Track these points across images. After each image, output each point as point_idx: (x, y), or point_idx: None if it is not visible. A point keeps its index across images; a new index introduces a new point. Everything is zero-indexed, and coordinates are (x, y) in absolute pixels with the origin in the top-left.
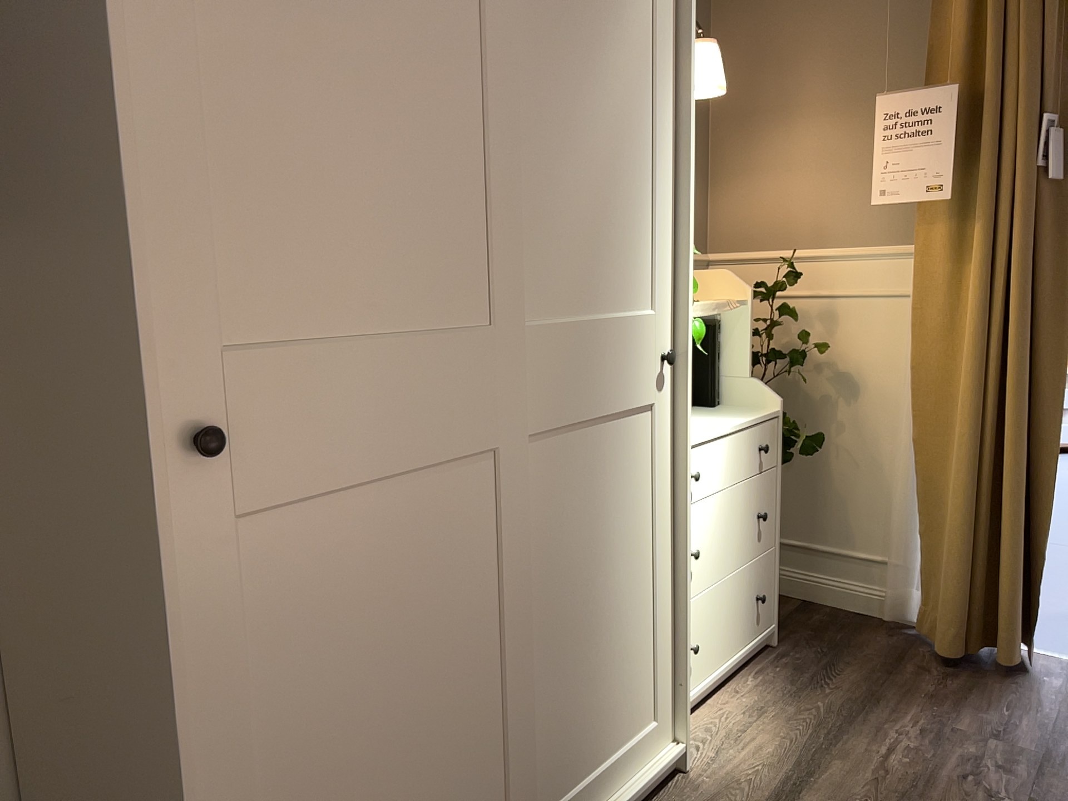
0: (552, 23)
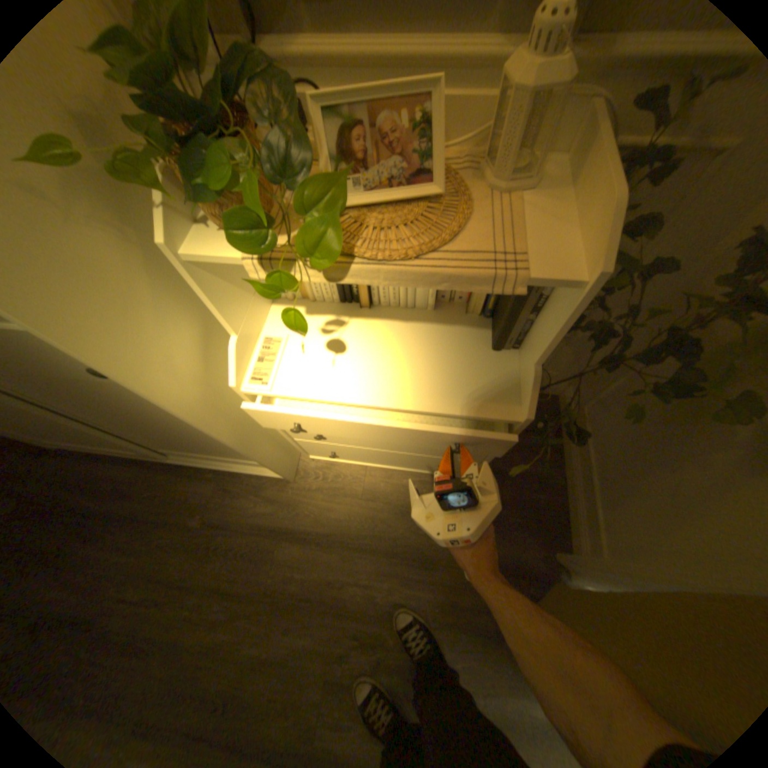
0: None
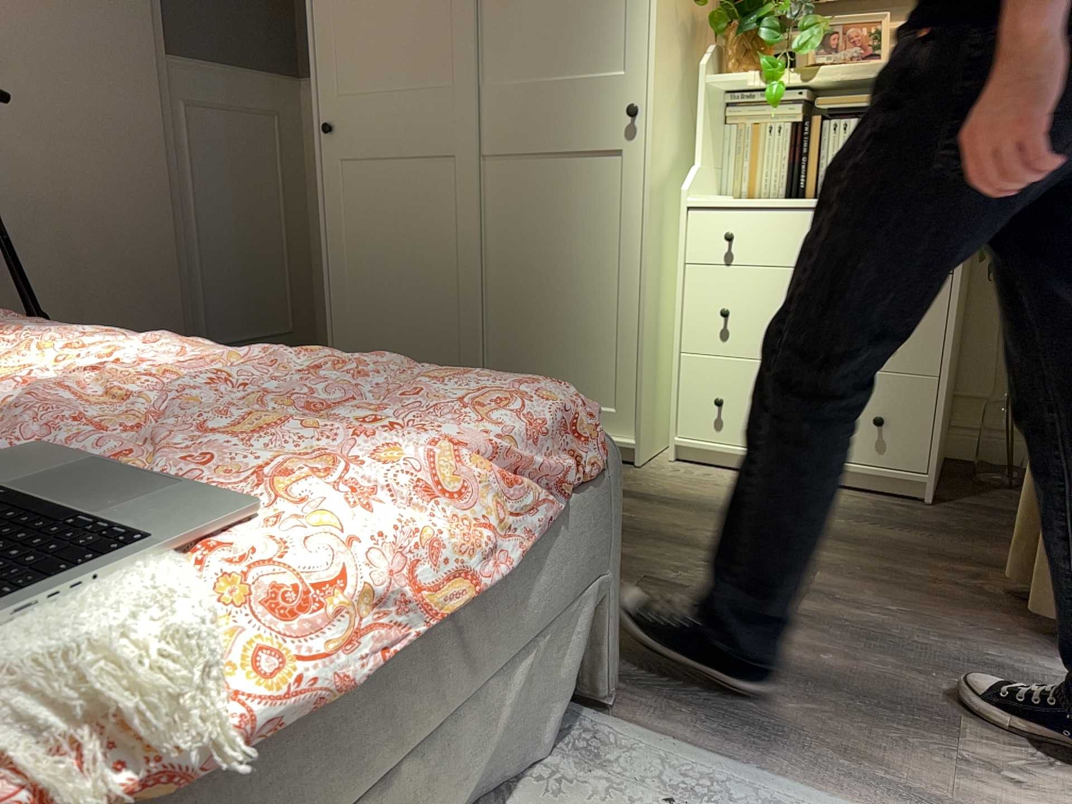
0: None
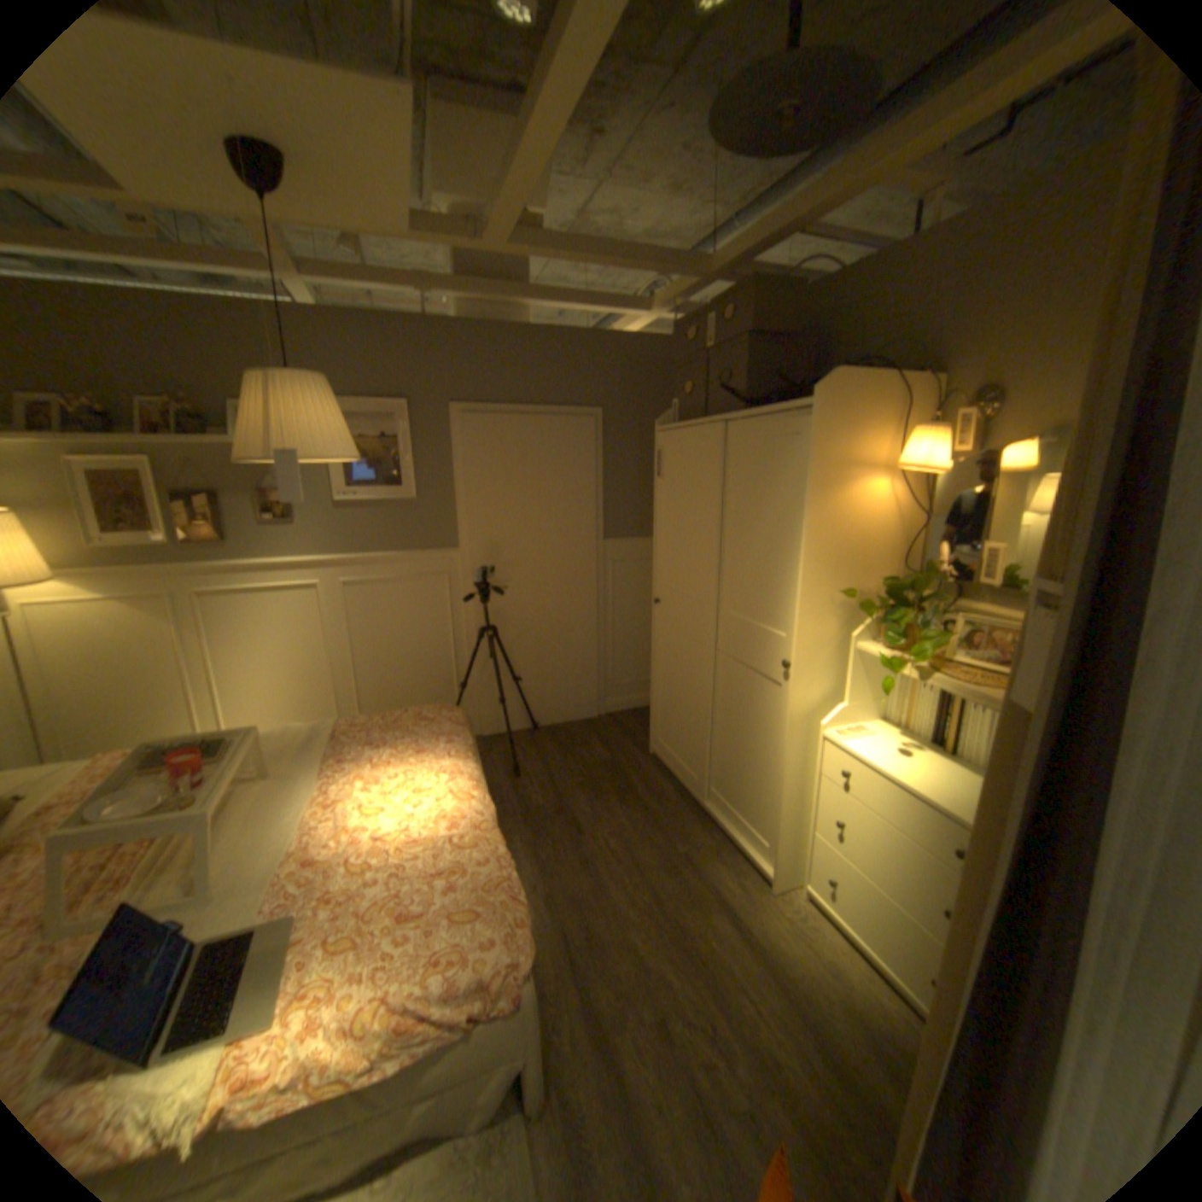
0: (742, 482)
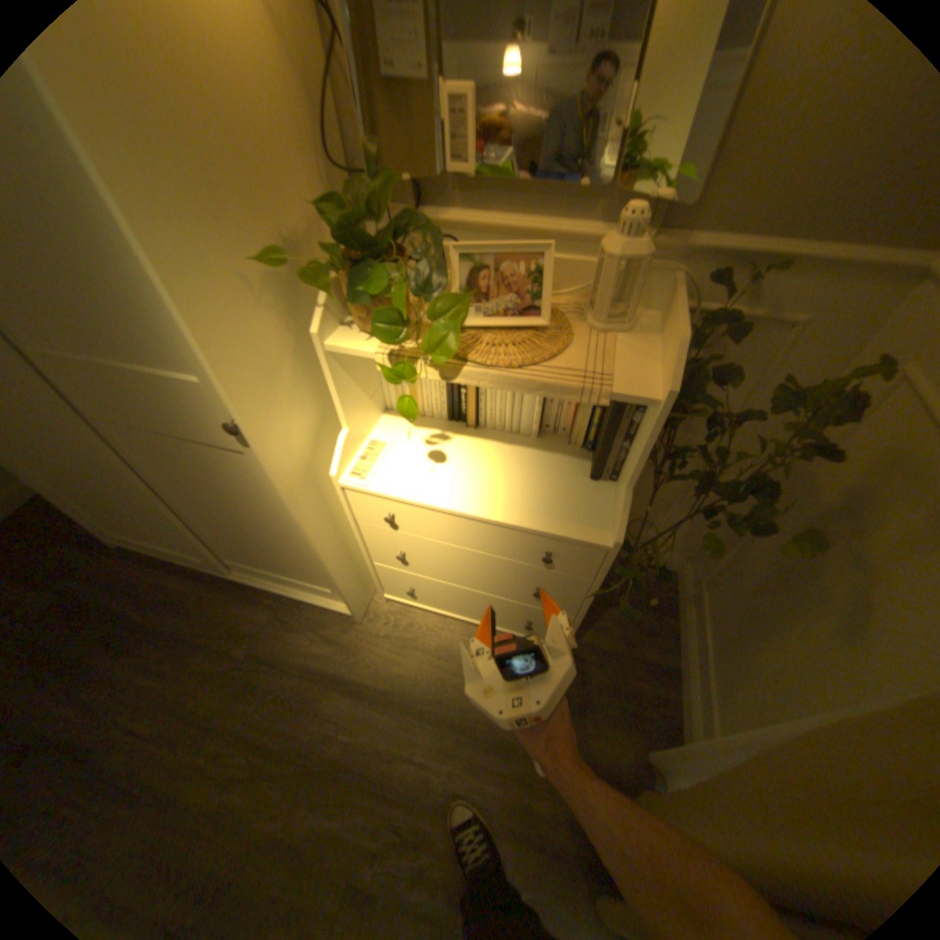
0: None
